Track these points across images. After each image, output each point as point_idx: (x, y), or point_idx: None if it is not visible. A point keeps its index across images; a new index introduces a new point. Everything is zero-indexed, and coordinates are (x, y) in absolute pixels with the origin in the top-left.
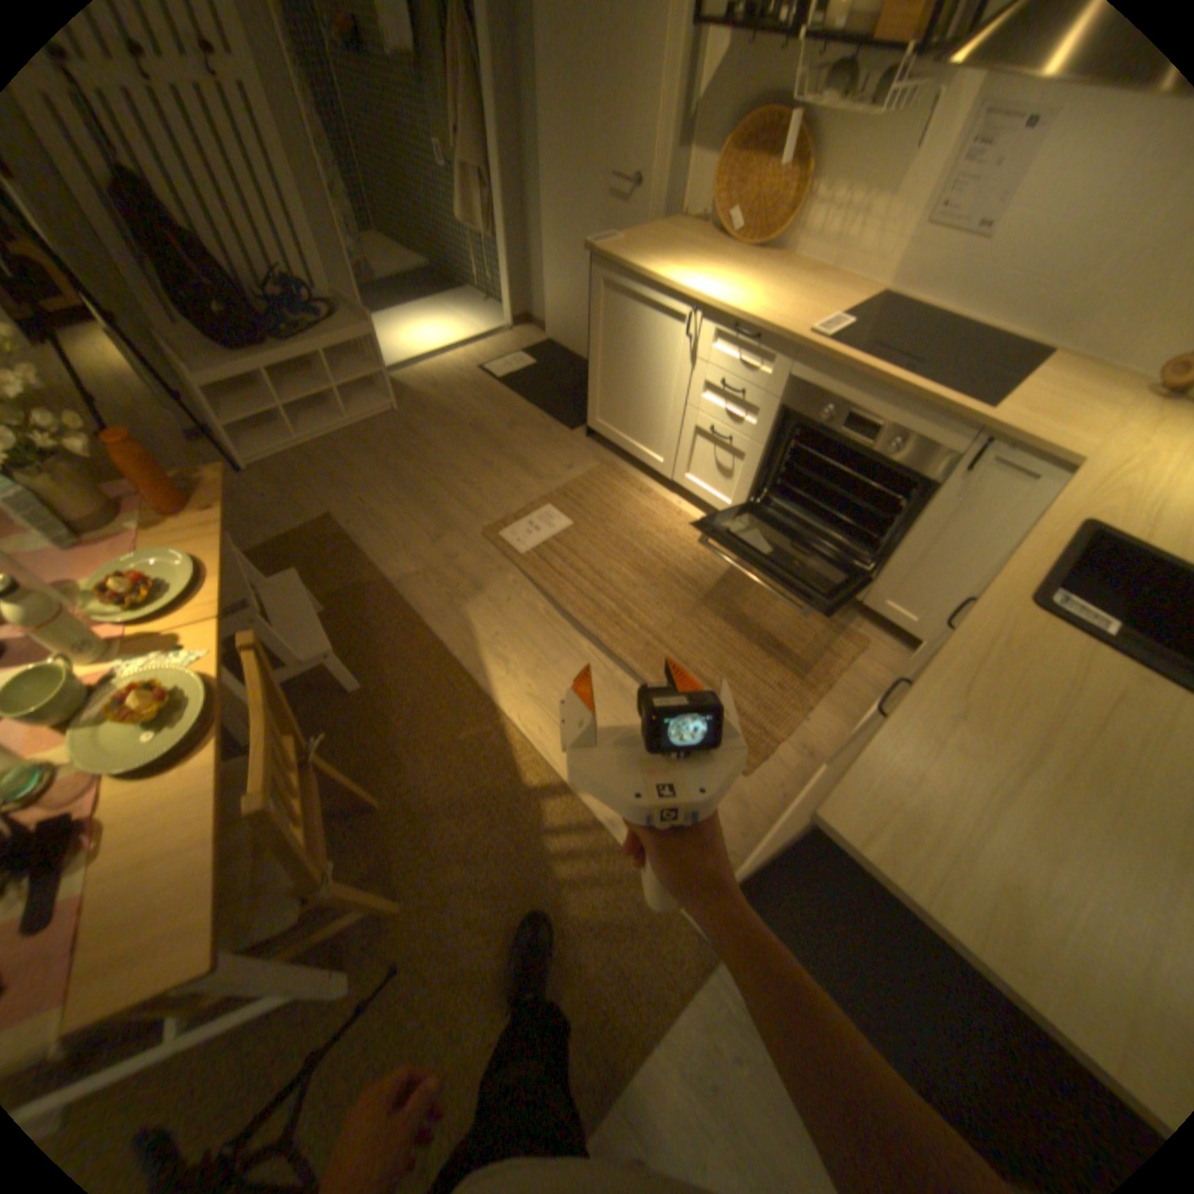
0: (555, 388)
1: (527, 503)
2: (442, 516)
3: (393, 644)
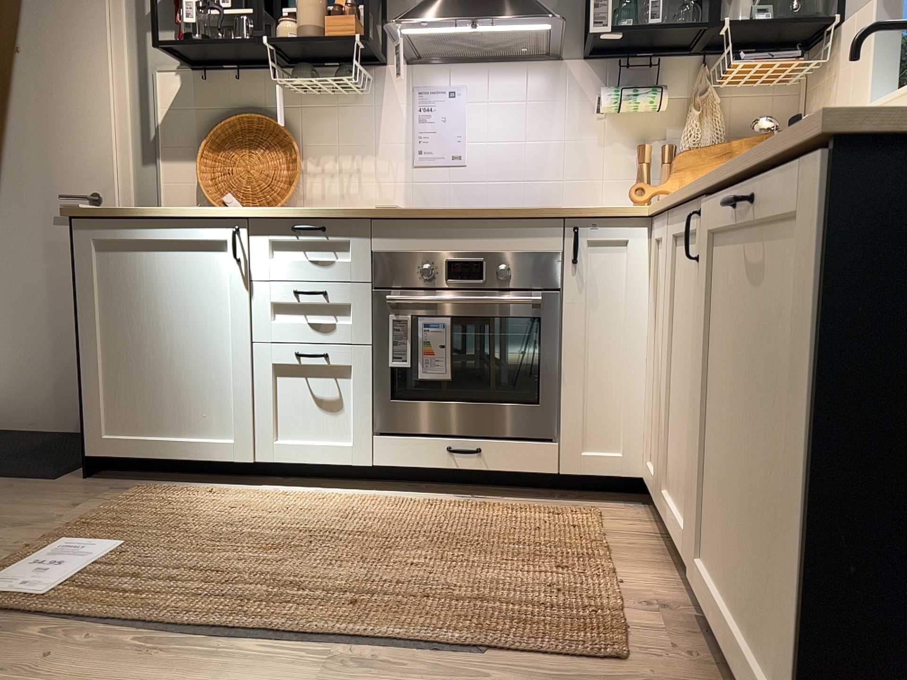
0: None
1: (16, 554)
2: None
3: None
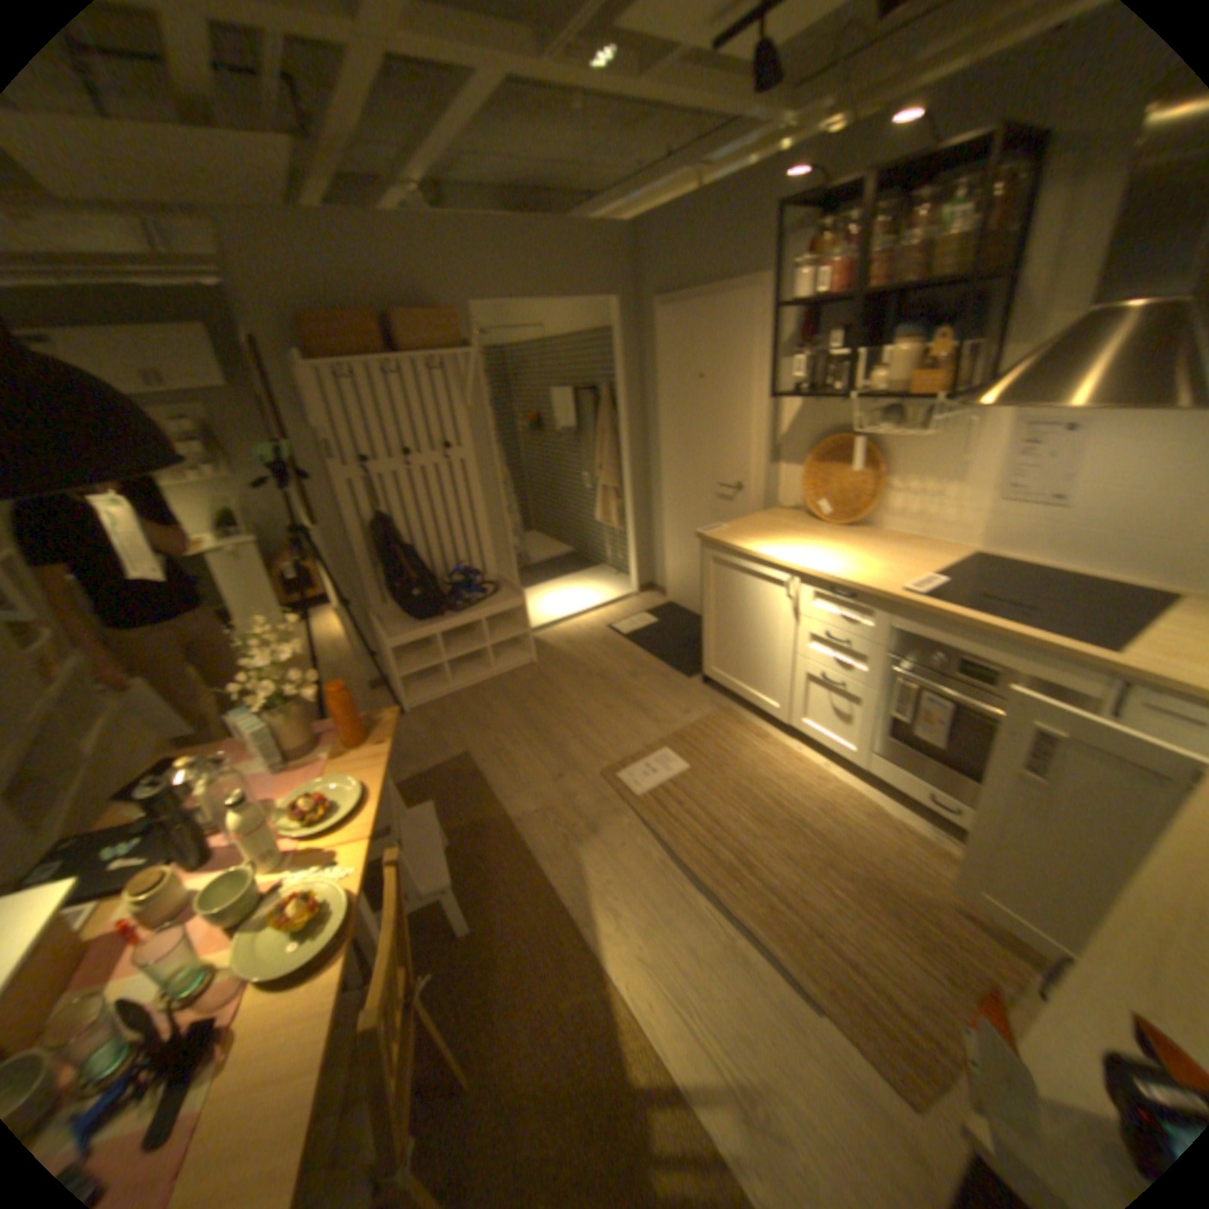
0: (675, 640)
1: (647, 745)
2: (567, 755)
3: (508, 884)
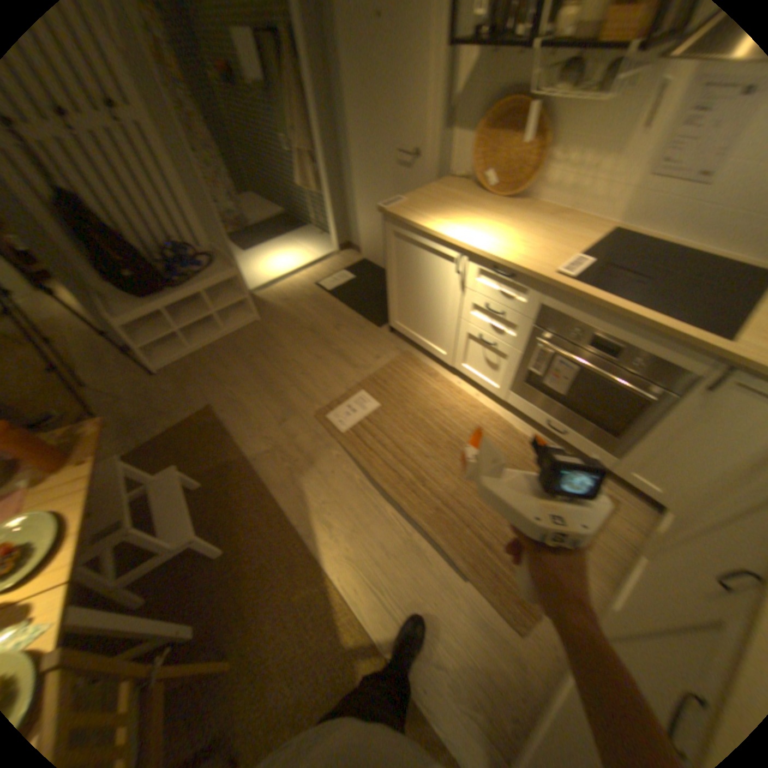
0: (369, 295)
1: (349, 388)
2: (289, 402)
3: (250, 513)
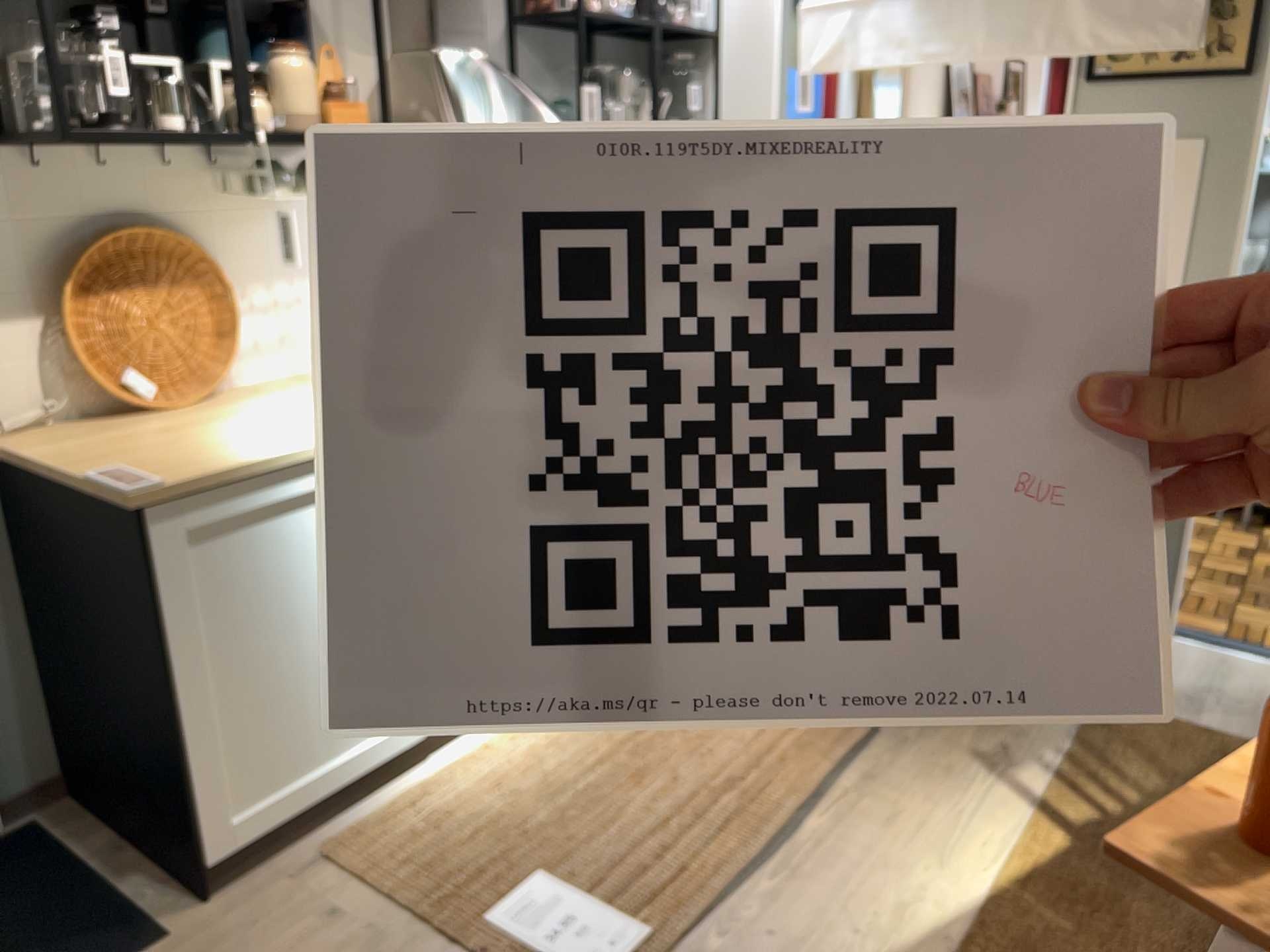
0: None
1: None
2: None
3: None
